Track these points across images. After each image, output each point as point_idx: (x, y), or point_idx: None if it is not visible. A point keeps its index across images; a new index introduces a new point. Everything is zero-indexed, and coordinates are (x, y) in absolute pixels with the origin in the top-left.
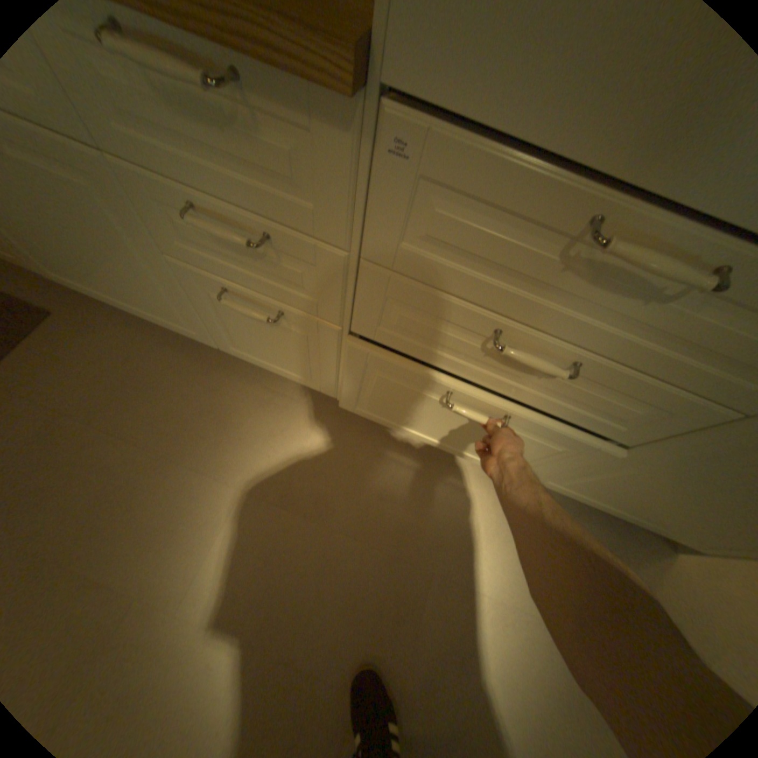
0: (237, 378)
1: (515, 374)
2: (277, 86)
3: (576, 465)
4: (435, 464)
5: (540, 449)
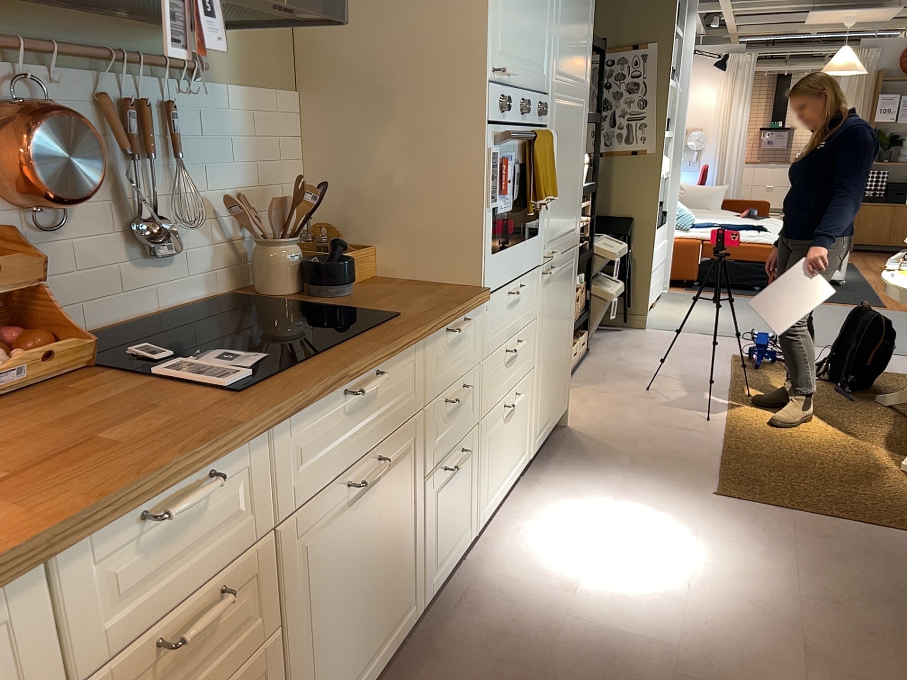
0: (442, 630)
1: (512, 369)
2: (471, 314)
3: (534, 406)
4: (522, 511)
5: (527, 414)
